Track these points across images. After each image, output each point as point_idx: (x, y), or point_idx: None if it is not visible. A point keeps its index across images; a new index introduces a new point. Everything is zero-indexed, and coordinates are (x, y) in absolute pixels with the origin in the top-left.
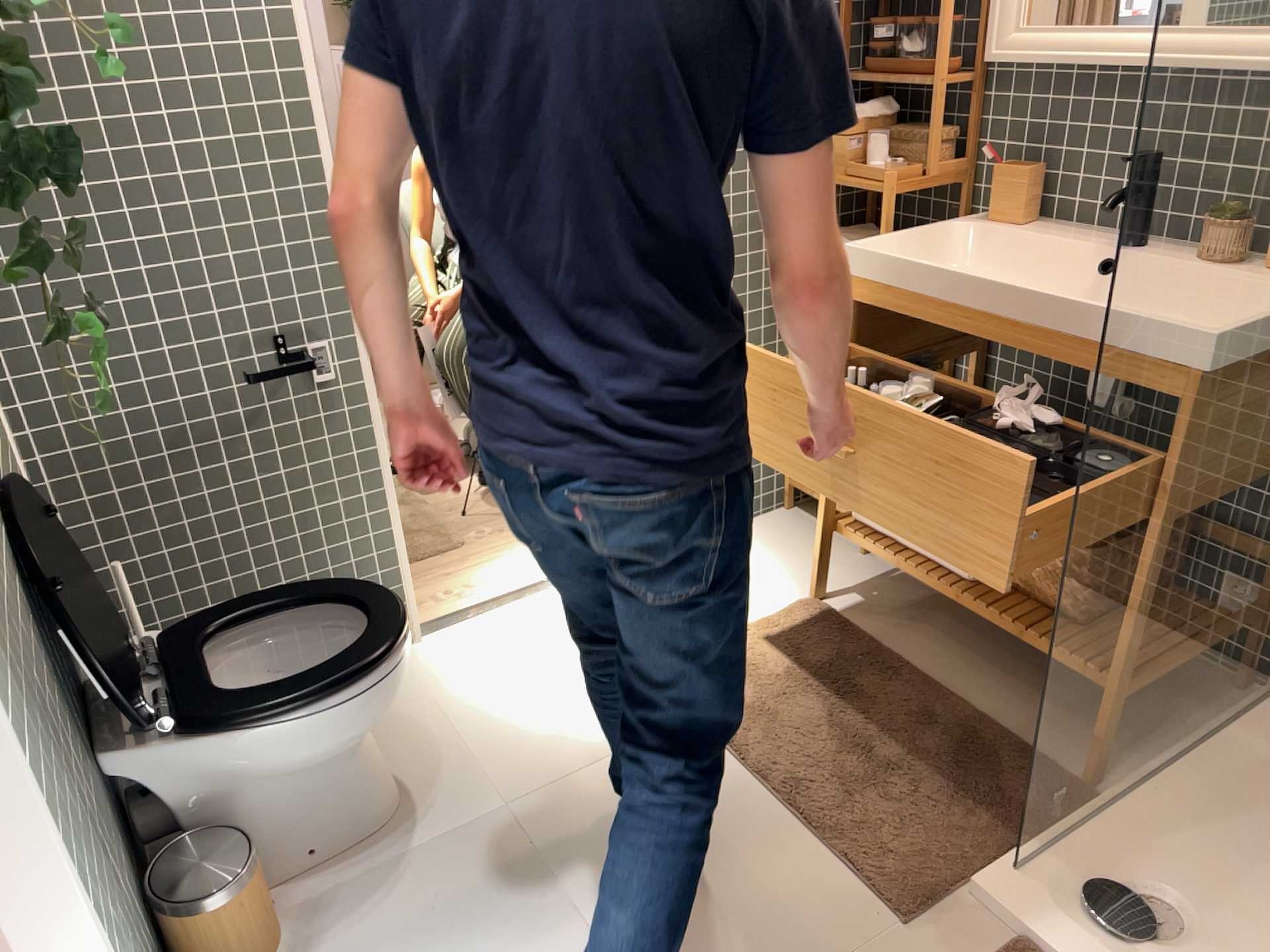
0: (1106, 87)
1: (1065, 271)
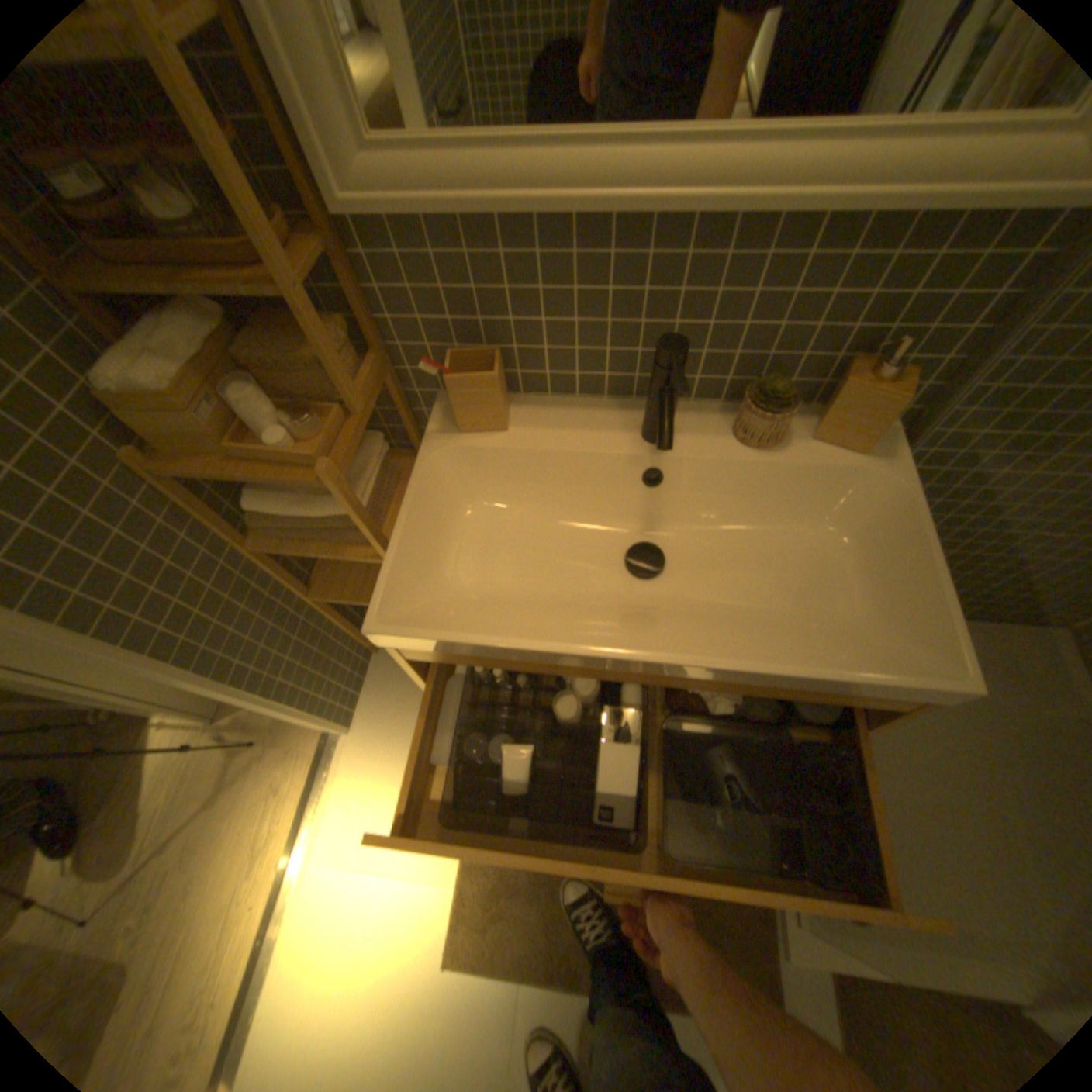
0: (563, 227)
1: (591, 471)
